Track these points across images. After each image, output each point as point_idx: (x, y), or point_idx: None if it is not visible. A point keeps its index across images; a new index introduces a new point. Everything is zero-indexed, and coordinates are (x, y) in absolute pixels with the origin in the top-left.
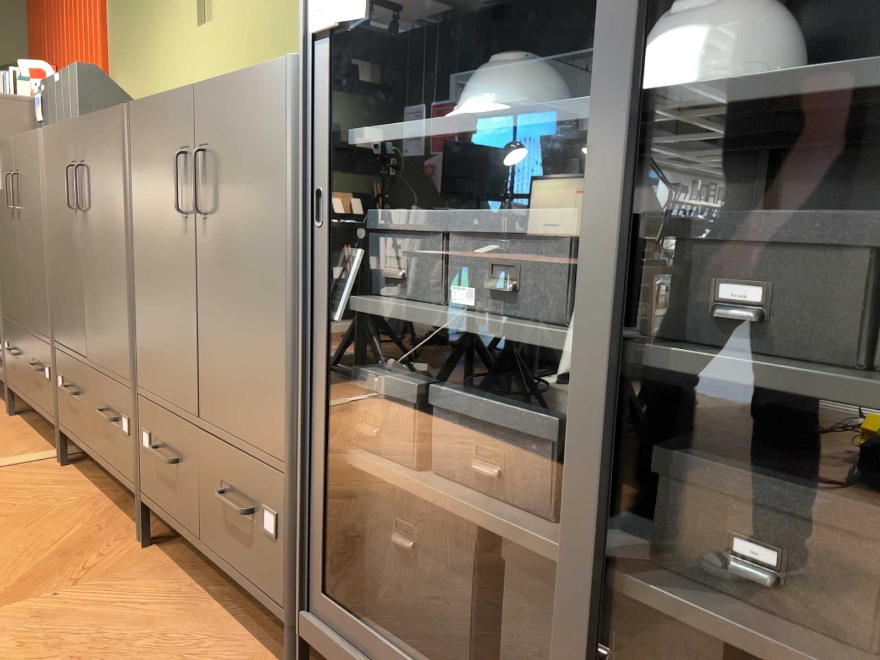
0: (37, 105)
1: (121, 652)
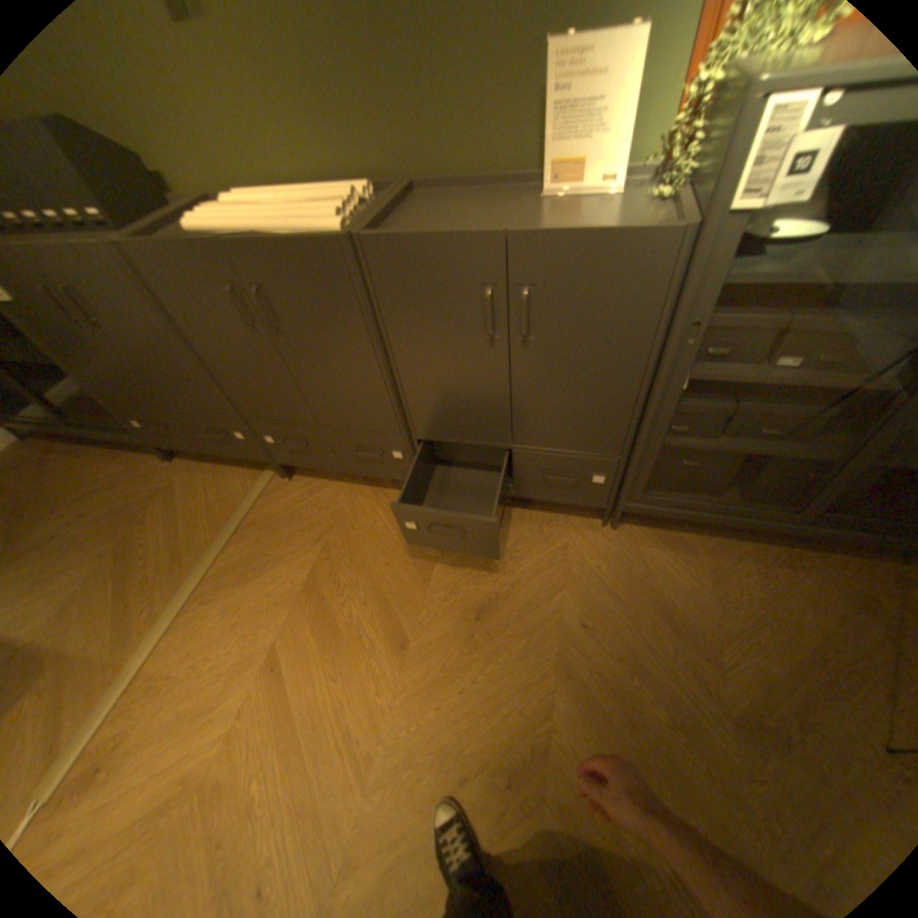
0: None
1: (514, 554)
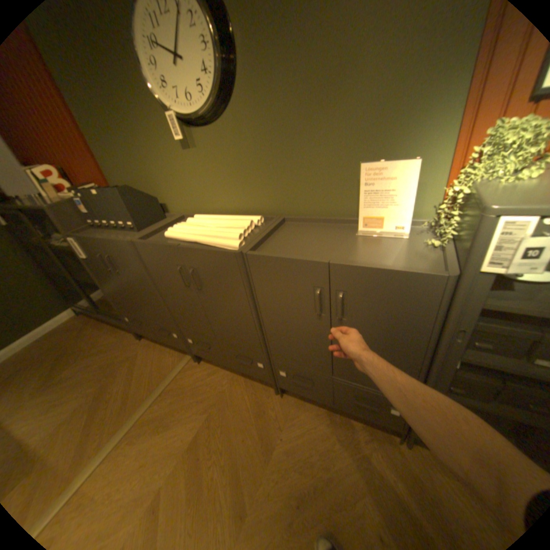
0: (75, 202)
1: (331, 454)
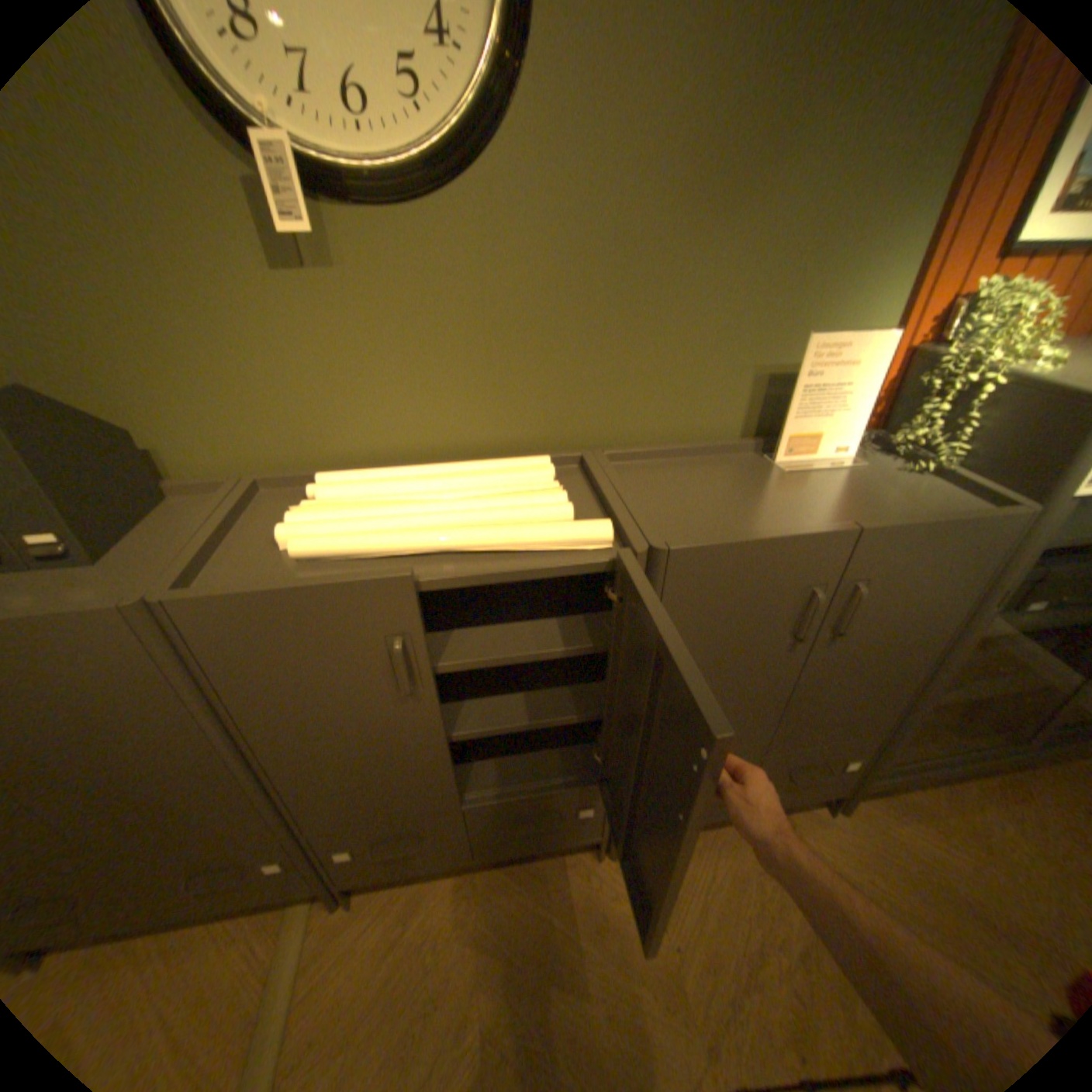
0: None
1: (772, 907)
